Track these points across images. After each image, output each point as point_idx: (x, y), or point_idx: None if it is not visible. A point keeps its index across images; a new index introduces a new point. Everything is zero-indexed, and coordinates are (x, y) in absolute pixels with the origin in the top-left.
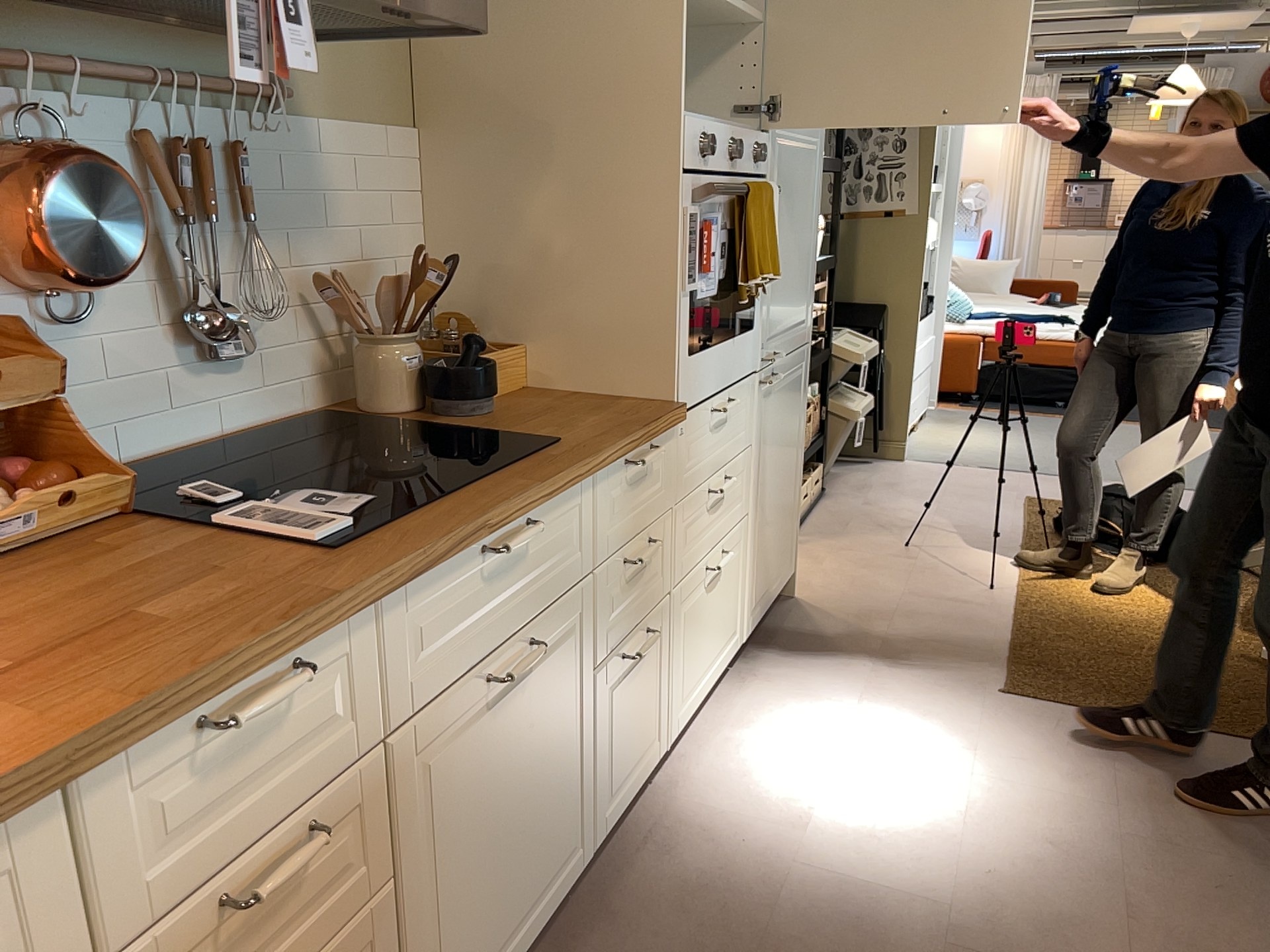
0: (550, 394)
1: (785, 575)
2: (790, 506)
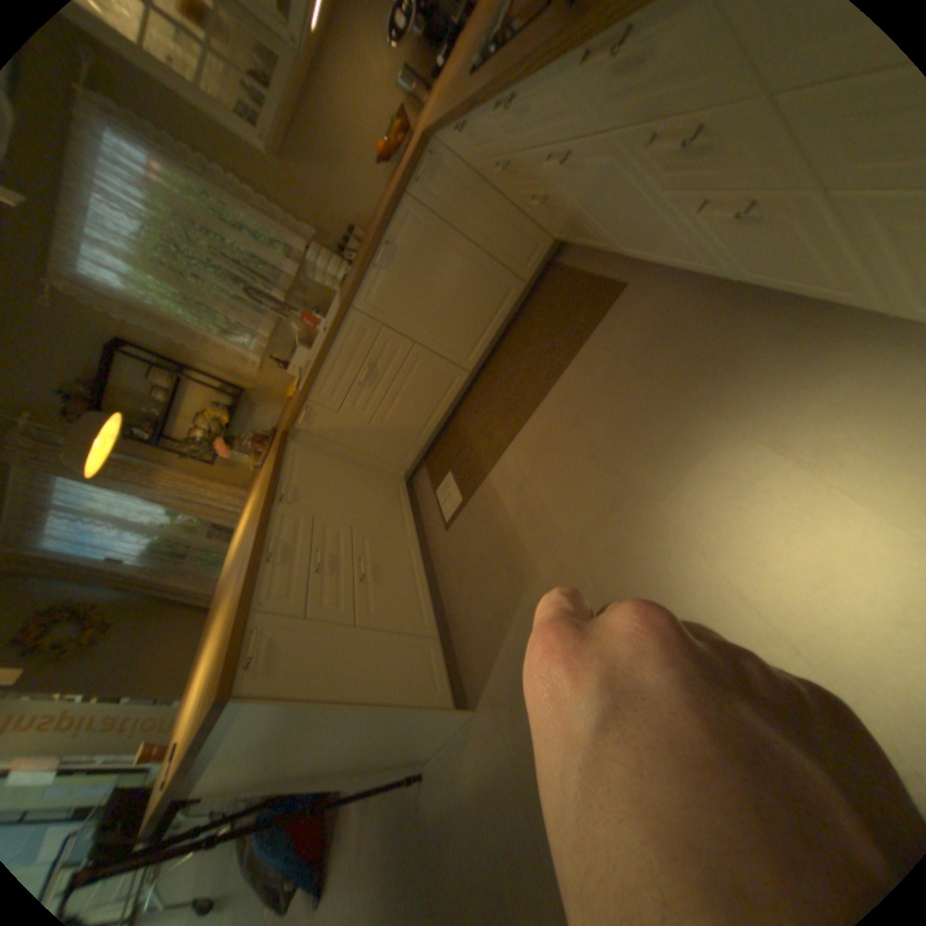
0: None
1: None
2: None
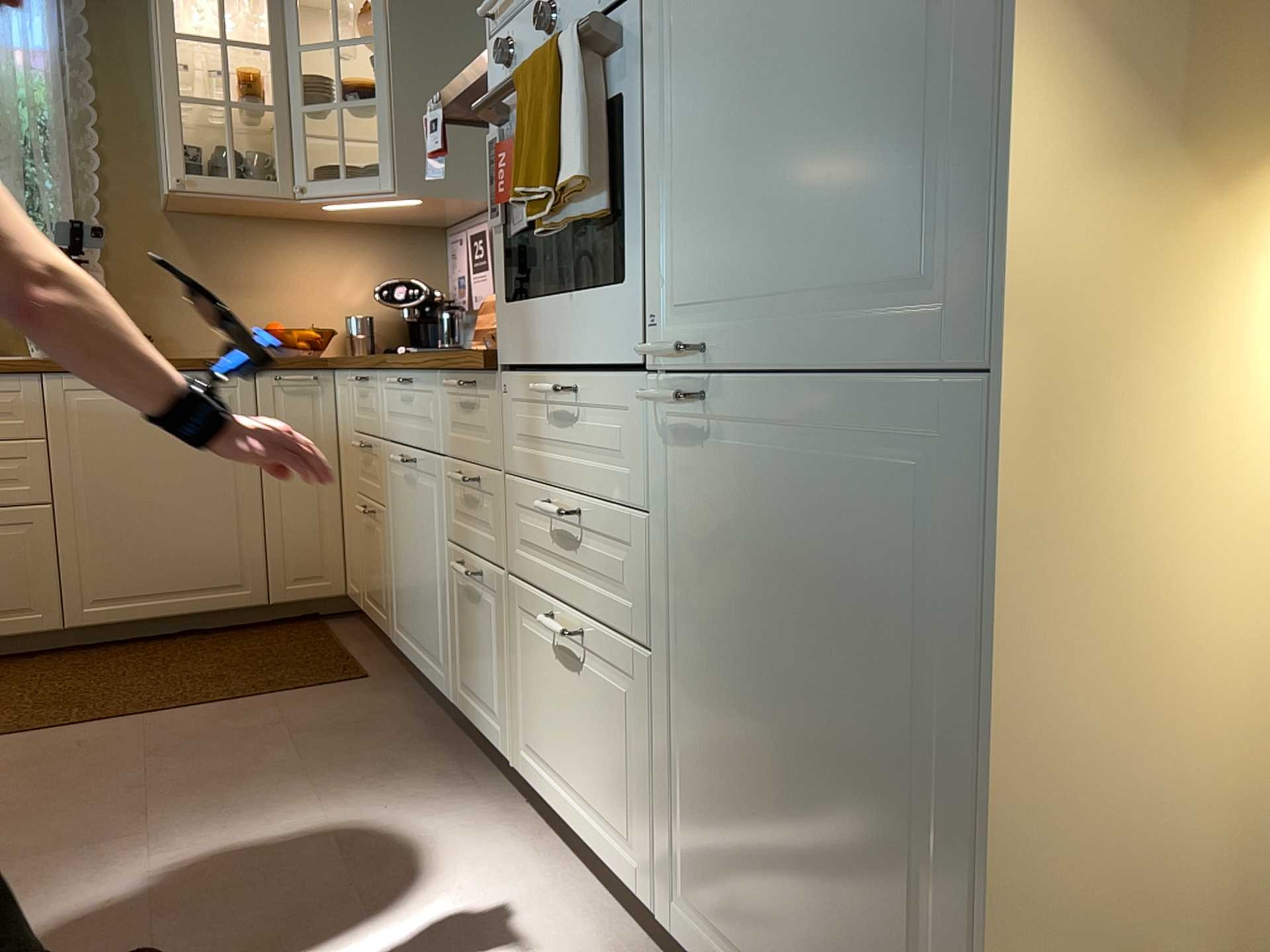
0: None
1: None
2: (885, 905)
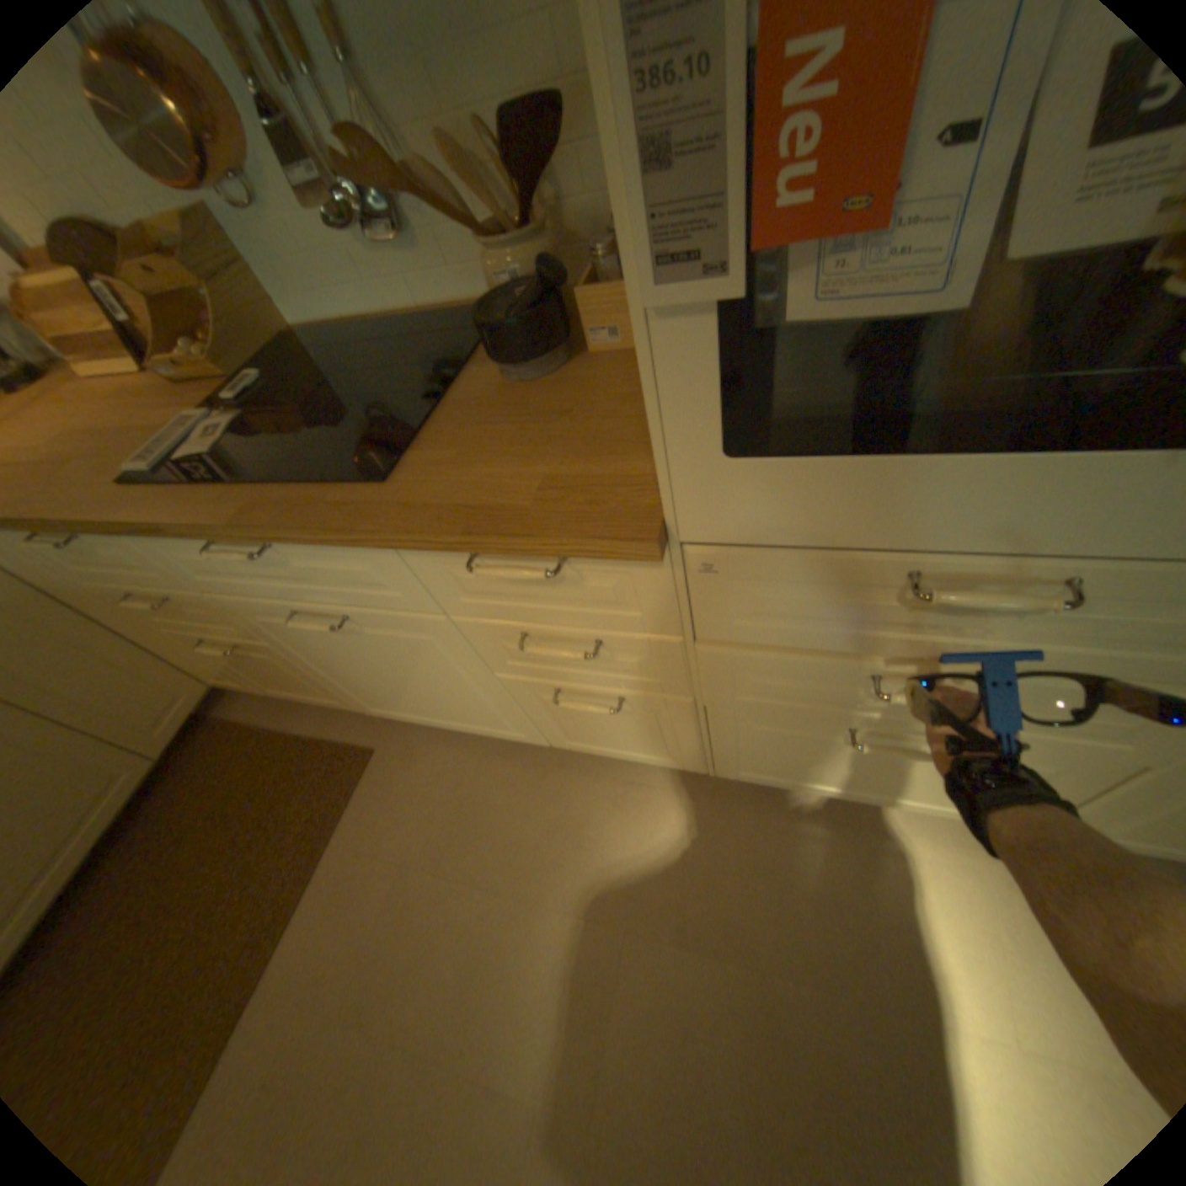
0: None
1: None
2: None
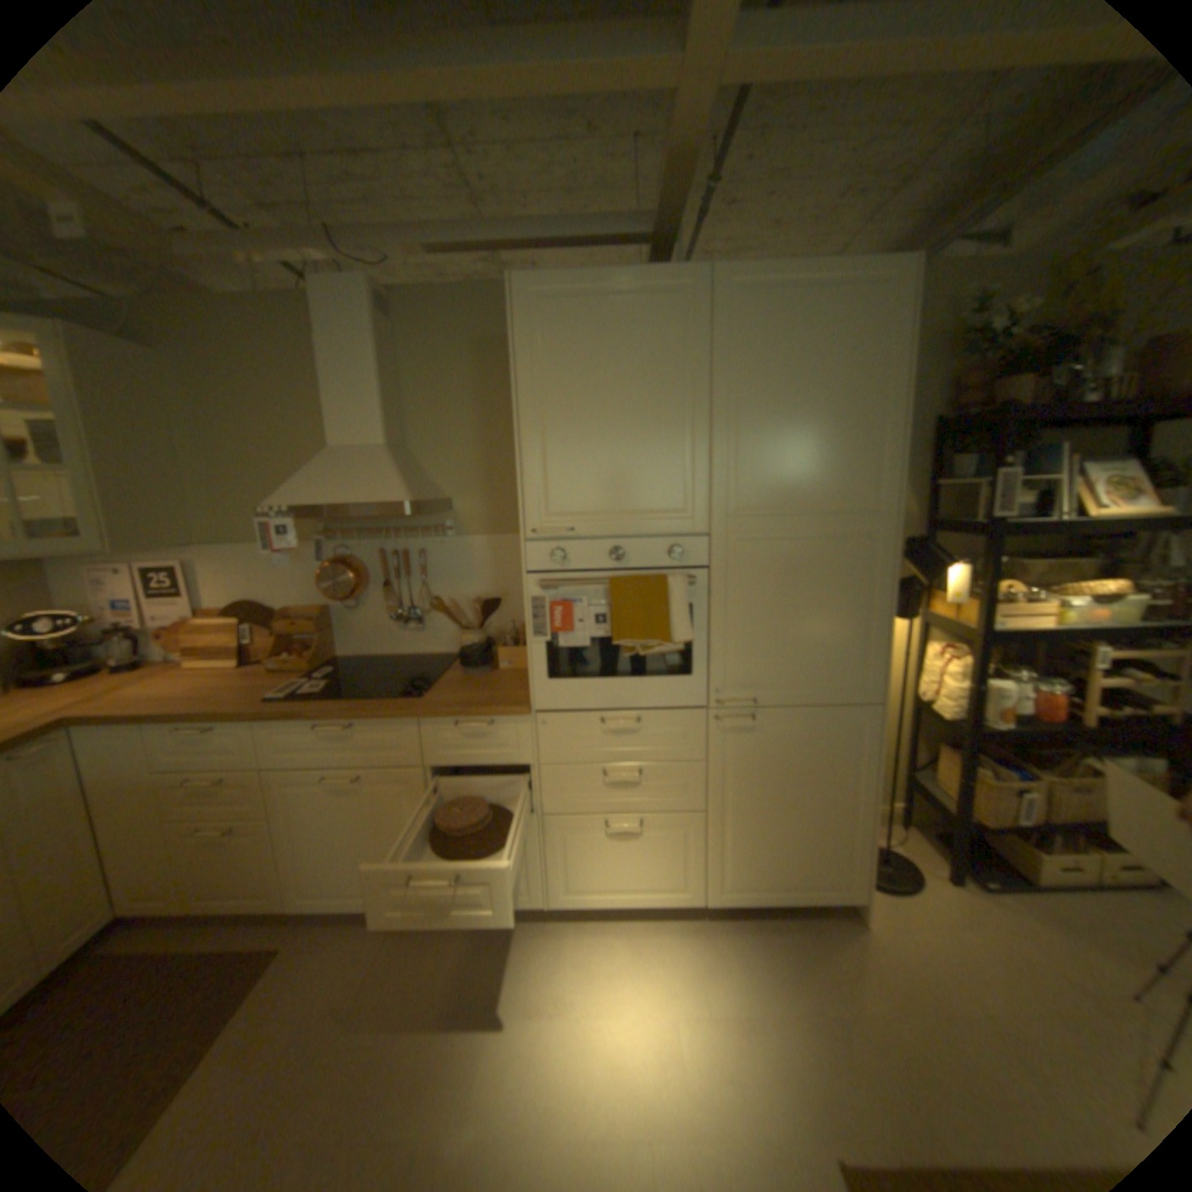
0: (528, 677)
1: (831, 899)
2: (834, 841)
